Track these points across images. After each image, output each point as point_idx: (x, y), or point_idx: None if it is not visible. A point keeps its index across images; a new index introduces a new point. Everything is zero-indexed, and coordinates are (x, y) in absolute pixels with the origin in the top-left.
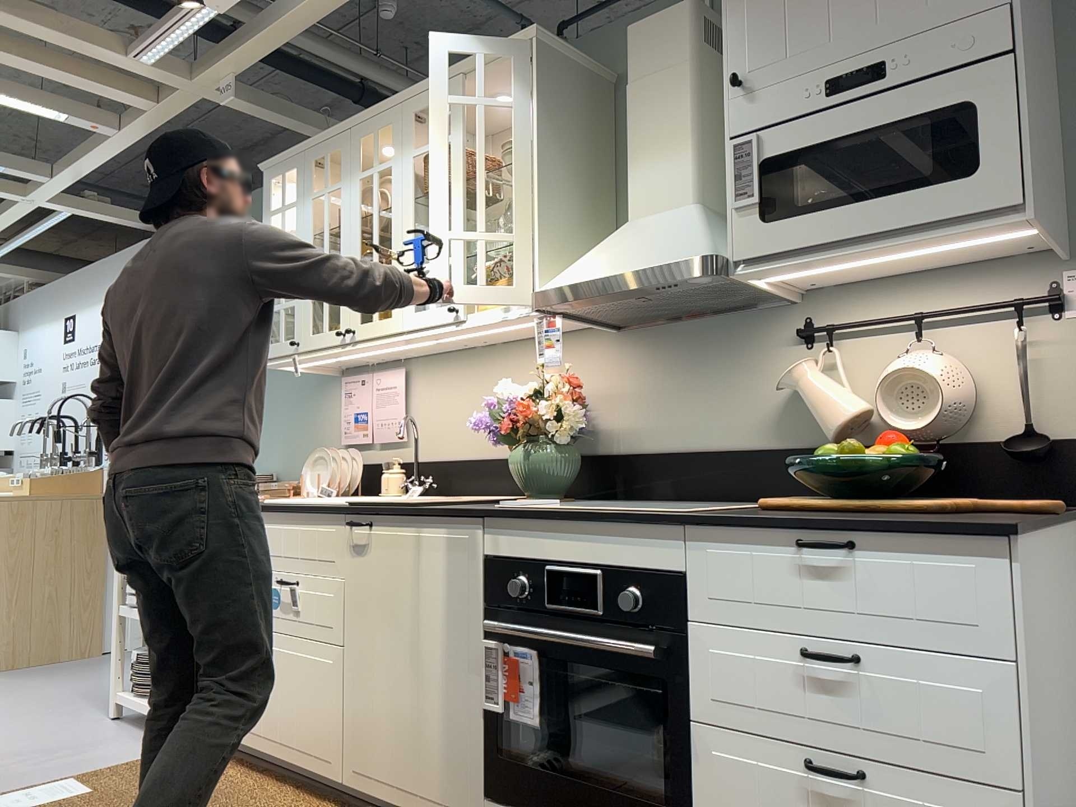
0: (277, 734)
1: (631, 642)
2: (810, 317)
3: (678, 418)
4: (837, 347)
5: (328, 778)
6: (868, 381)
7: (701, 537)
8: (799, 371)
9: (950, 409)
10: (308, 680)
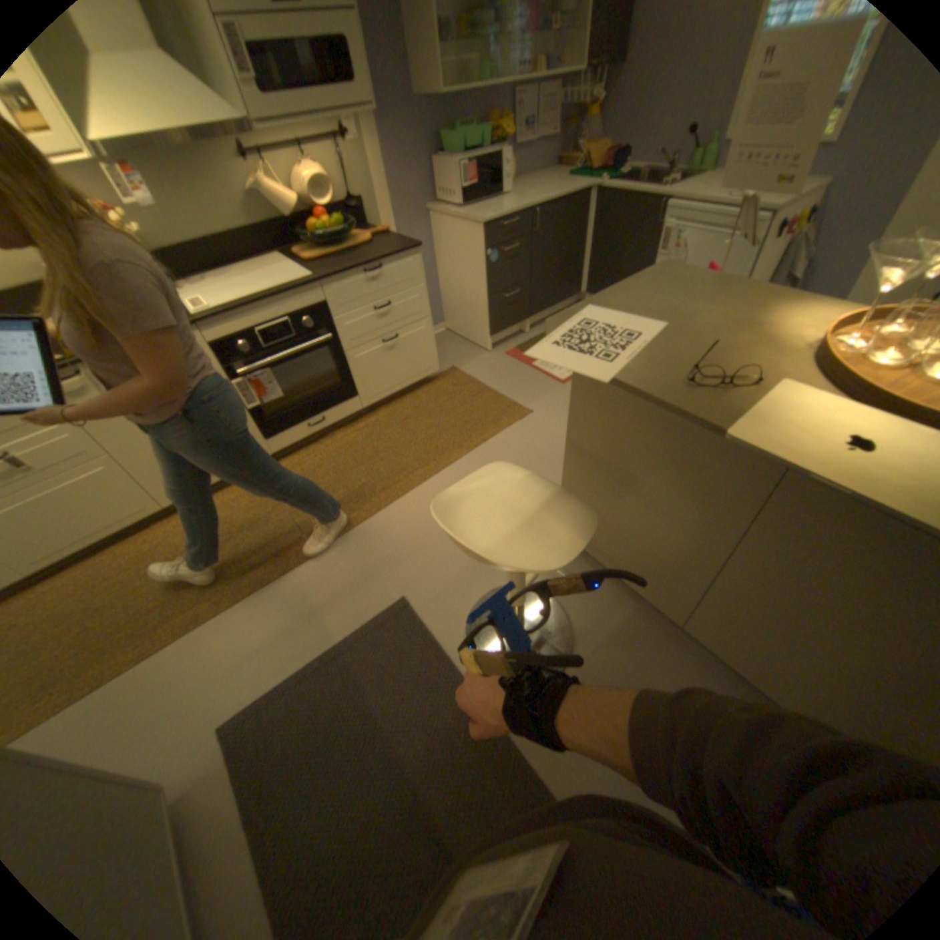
0: (73, 538)
1: (312, 339)
2: (239, 140)
3: (179, 218)
4: (263, 161)
5: (148, 516)
6: (282, 179)
7: (327, 283)
8: (260, 180)
9: (323, 191)
10: (84, 492)
